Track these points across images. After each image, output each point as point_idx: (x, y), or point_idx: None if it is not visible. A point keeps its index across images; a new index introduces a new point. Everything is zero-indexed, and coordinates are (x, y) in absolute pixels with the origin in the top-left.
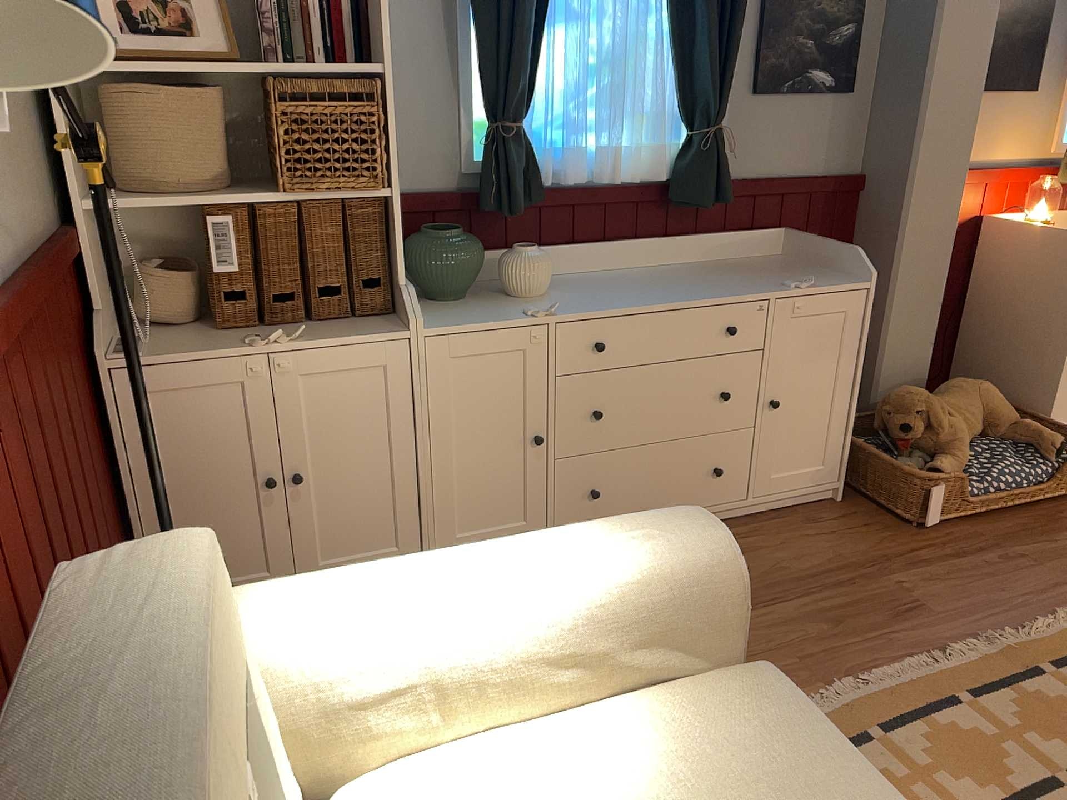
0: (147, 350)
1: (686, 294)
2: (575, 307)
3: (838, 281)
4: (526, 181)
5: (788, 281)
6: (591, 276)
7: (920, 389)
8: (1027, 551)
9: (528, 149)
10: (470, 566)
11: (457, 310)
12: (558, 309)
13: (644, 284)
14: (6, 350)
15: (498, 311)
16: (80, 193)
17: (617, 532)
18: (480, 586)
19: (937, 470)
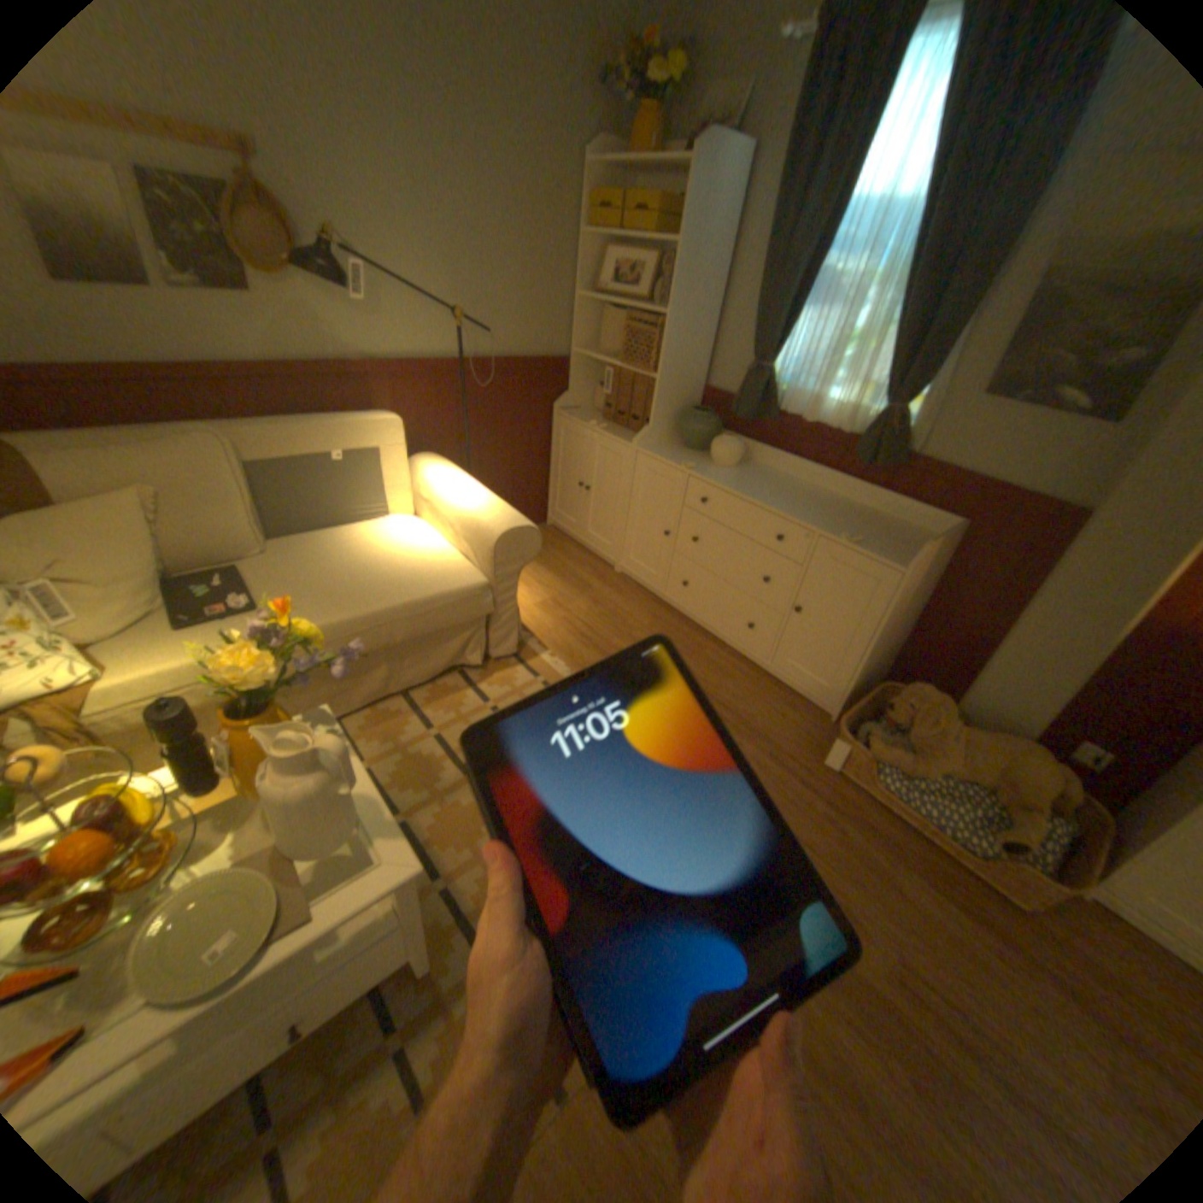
0: (571, 414)
1: (775, 504)
2: (709, 476)
3: (888, 557)
4: (758, 402)
5: (850, 535)
6: (781, 480)
7: (942, 702)
8: (852, 840)
9: (769, 383)
10: (467, 489)
11: (674, 453)
12: (701, 473)
13: (784, 493)
14: (466, 377)
15: (683, 461)
16: (575, 346)
17: (499, 510)
18: (457, 492)
19: (868, 743)
